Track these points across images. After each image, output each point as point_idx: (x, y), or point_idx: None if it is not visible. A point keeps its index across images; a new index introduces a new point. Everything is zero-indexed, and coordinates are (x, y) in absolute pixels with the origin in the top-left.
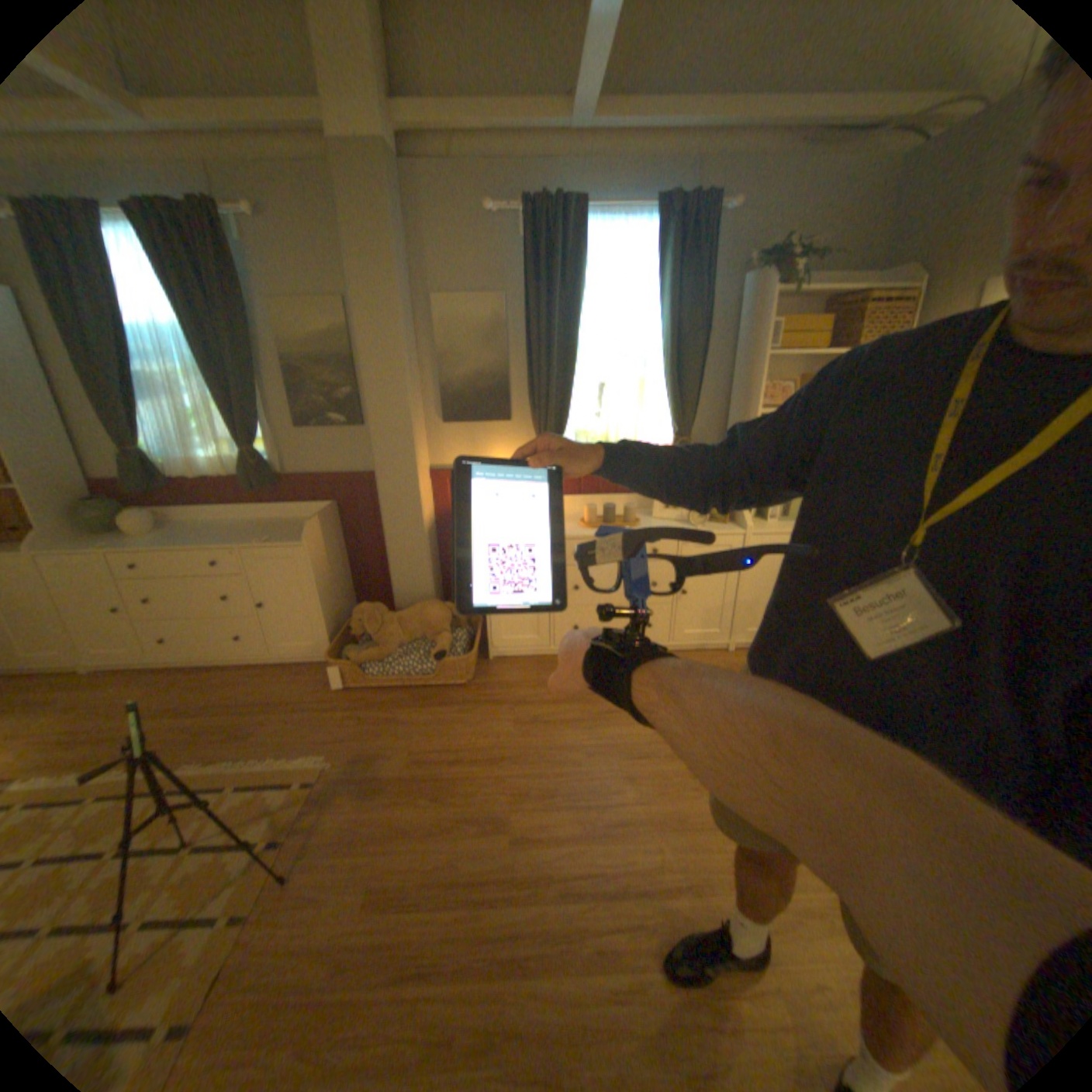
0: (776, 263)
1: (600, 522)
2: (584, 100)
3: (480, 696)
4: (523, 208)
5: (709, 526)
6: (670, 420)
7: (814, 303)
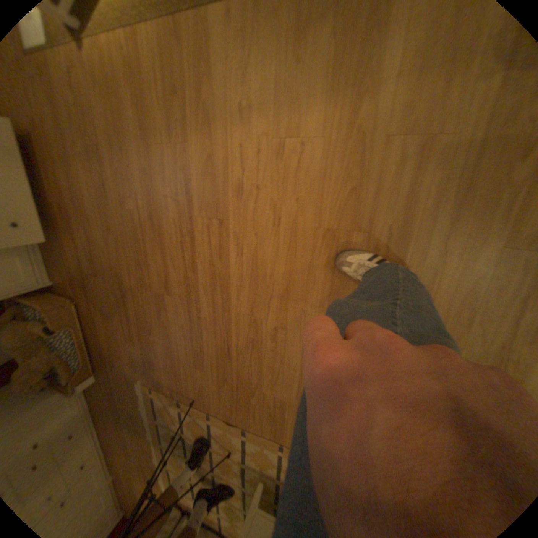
0: None
1: None
2: None
3: (77, 294)
4: None
5: None
6: None
7: None
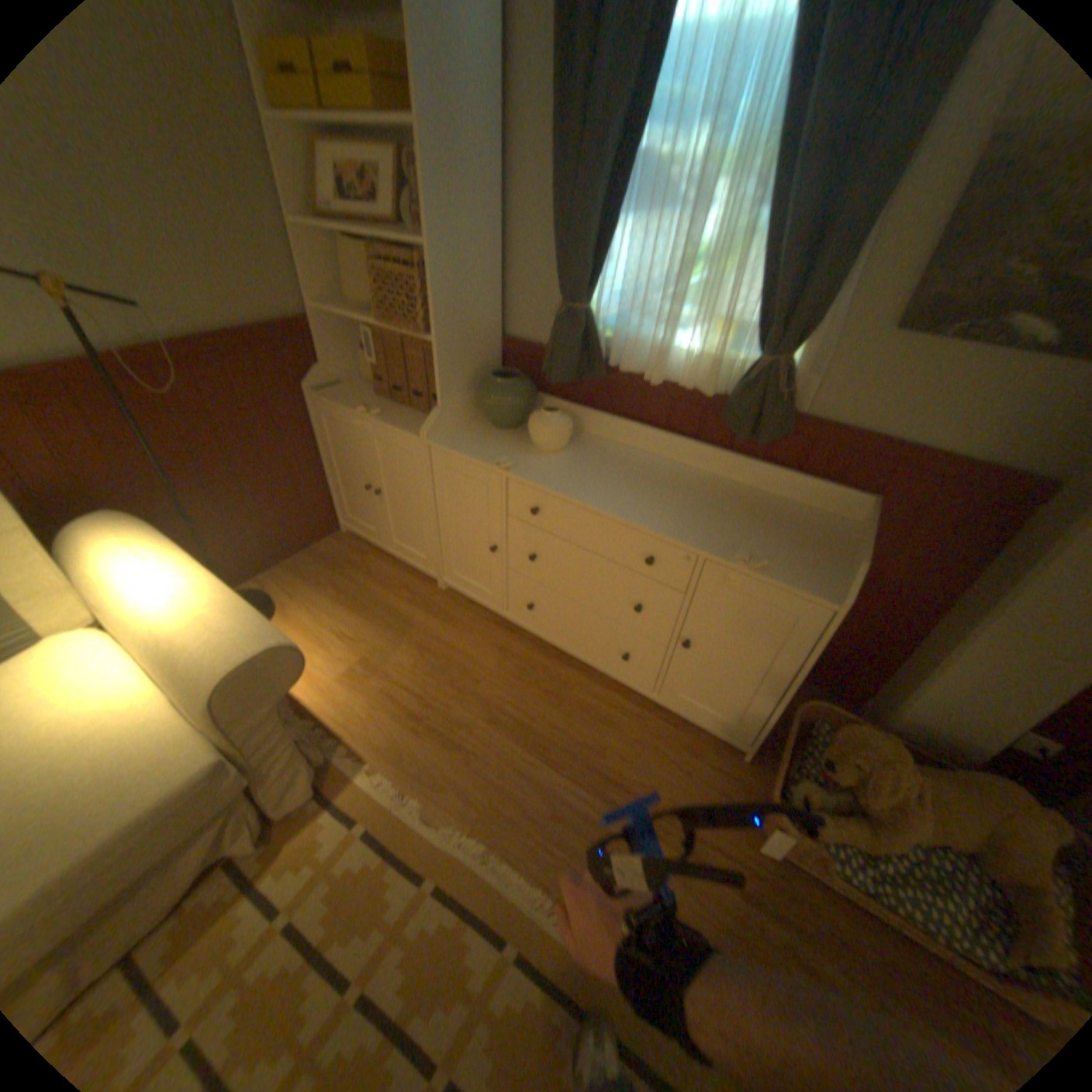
0: None
1: None
2: None
3: None
4: None
5: None
6: None
7: None
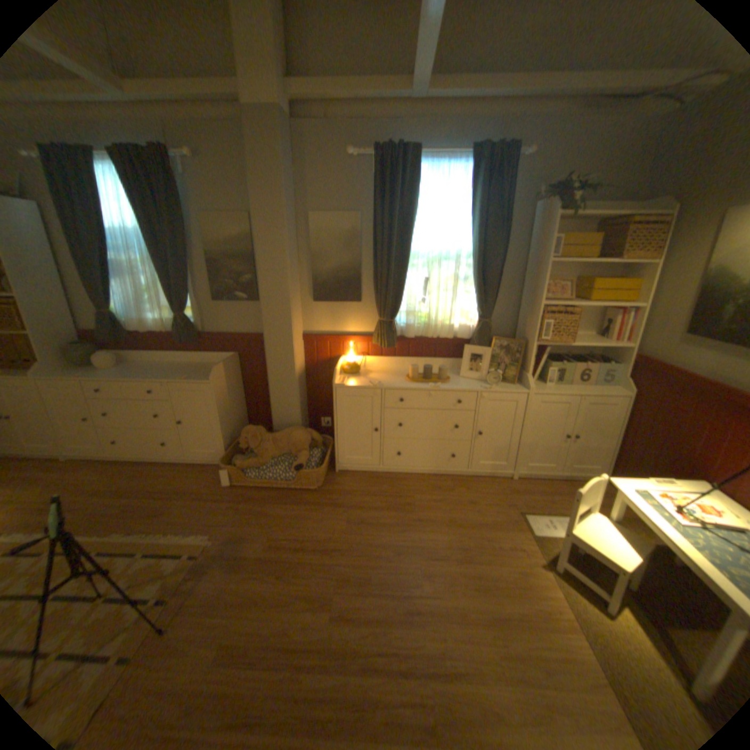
0: (560, 194)
1: (421, 378)
2: (421, 76)
3: (325, 499)
4: (375, 153)
5: (501, 385)
6: (476, 306)
7: (589, 224)
